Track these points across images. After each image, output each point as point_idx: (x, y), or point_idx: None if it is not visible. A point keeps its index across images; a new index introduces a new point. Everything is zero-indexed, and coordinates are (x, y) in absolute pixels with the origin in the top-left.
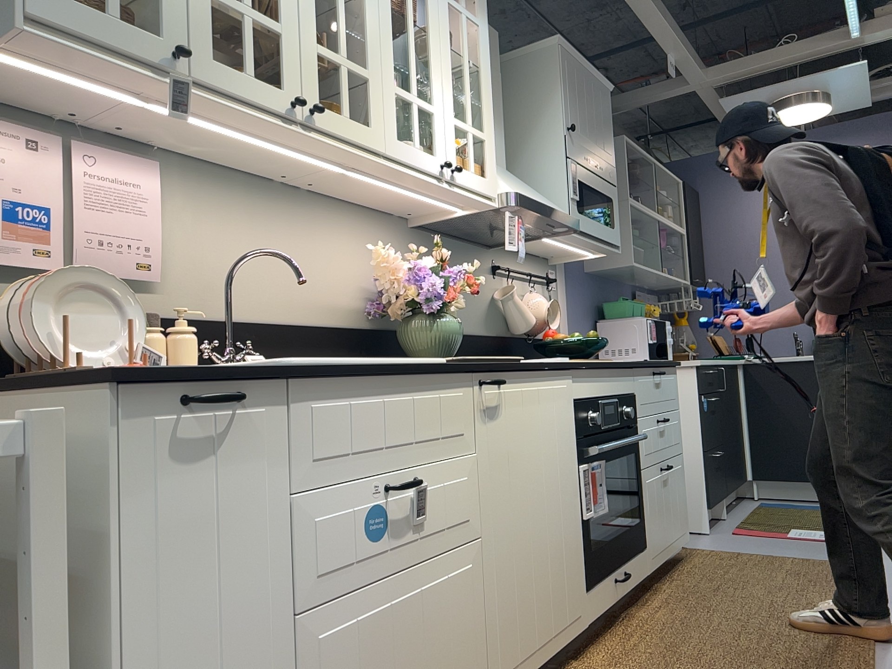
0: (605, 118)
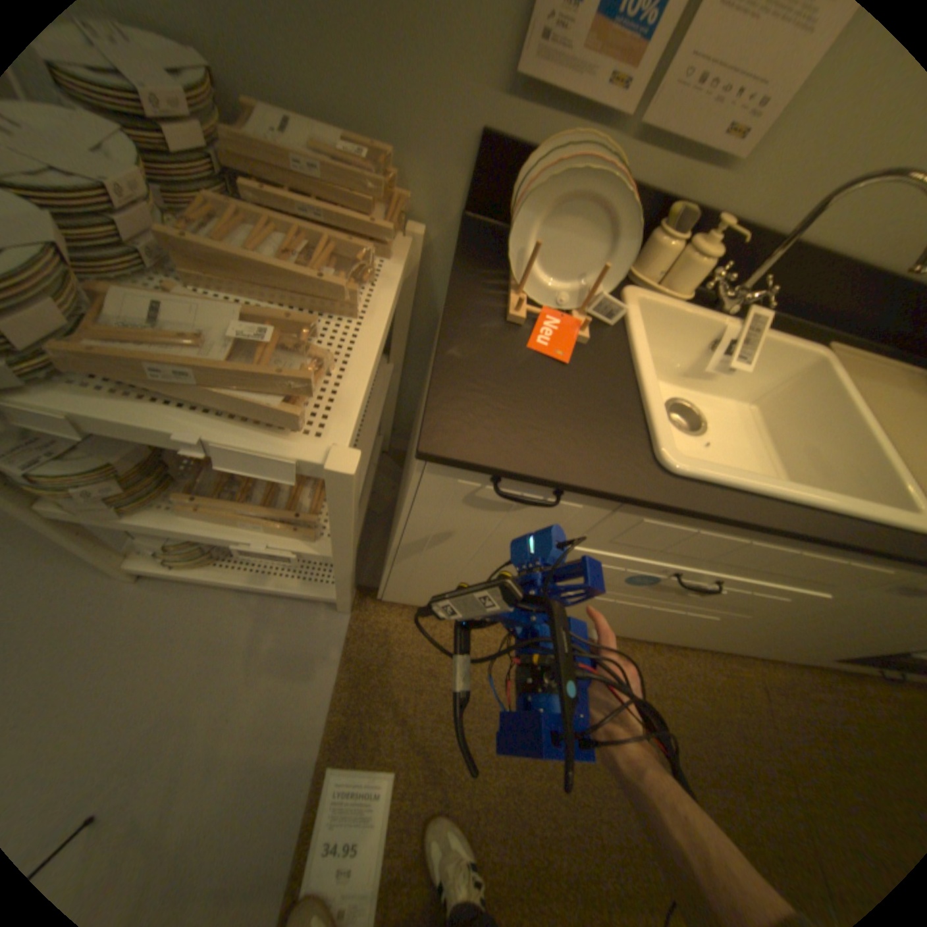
0: None
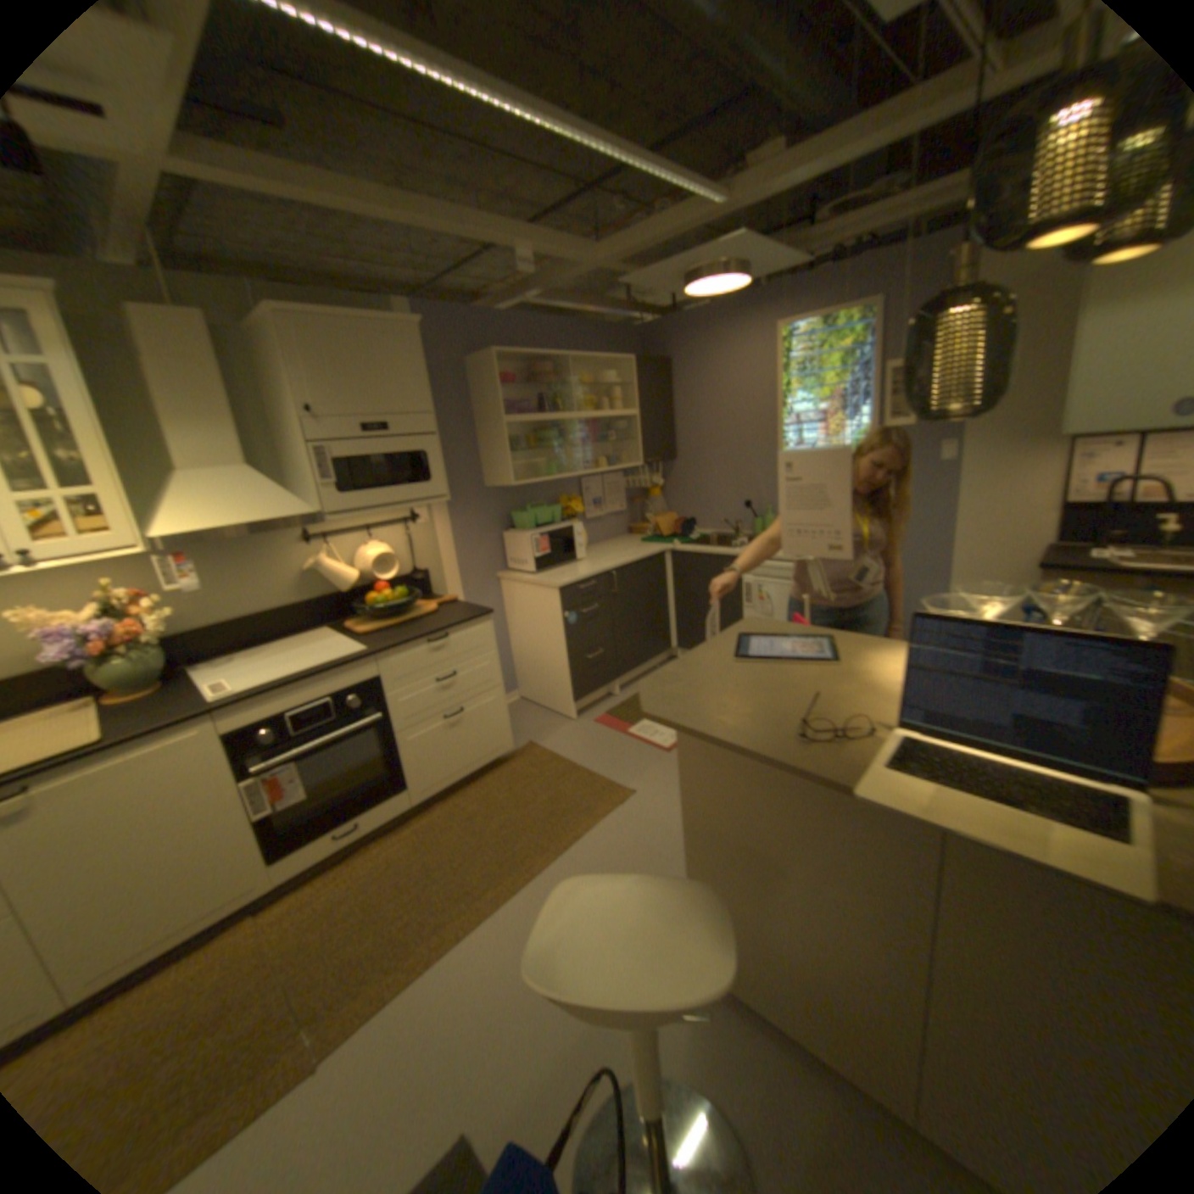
0: (403, 365)
